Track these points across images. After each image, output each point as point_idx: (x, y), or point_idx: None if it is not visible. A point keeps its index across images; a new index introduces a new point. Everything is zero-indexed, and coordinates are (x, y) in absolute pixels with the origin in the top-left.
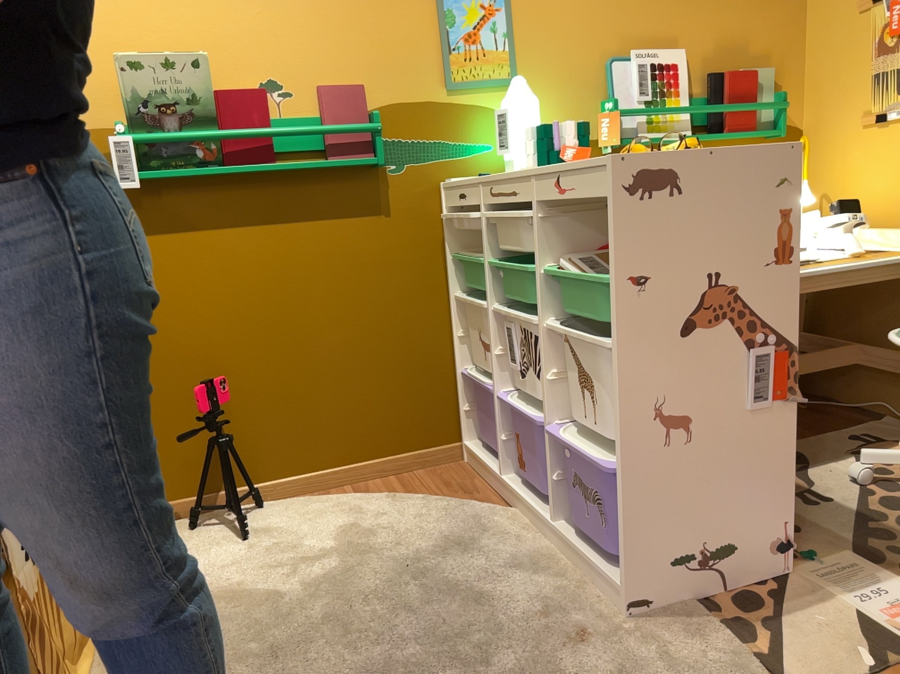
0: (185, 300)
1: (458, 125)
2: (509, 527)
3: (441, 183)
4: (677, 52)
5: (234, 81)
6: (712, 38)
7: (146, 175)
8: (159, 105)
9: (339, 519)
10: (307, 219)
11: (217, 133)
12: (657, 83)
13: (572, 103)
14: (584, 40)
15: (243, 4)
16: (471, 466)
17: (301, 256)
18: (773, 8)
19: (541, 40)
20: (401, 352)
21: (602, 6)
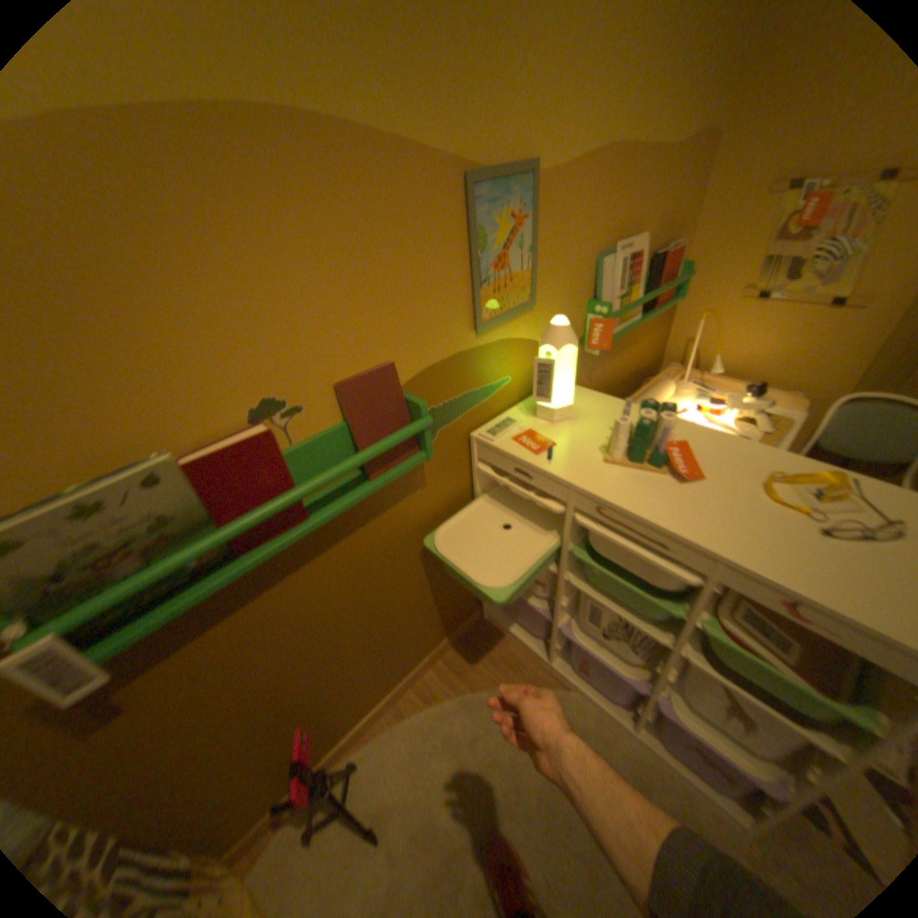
0: (222, 692)
1: (484, 368)
2: (584, 721)
3: (471, 436)
4: (644, 236)
5: (205, 422)
6: (662, 213)
7: (114, 649)
8: (95, 559)
9: (442, 762)
10: (346, 536)
11: (220, 535)
12: (630, 274)
13: (570, 310)
14: (586, 236)
15: (178, 282)
16: (495, 627)
17: (347, 571)
18: (698, 173)
19: (557, 245)
20: (440, 583)
21: (604, 193)
